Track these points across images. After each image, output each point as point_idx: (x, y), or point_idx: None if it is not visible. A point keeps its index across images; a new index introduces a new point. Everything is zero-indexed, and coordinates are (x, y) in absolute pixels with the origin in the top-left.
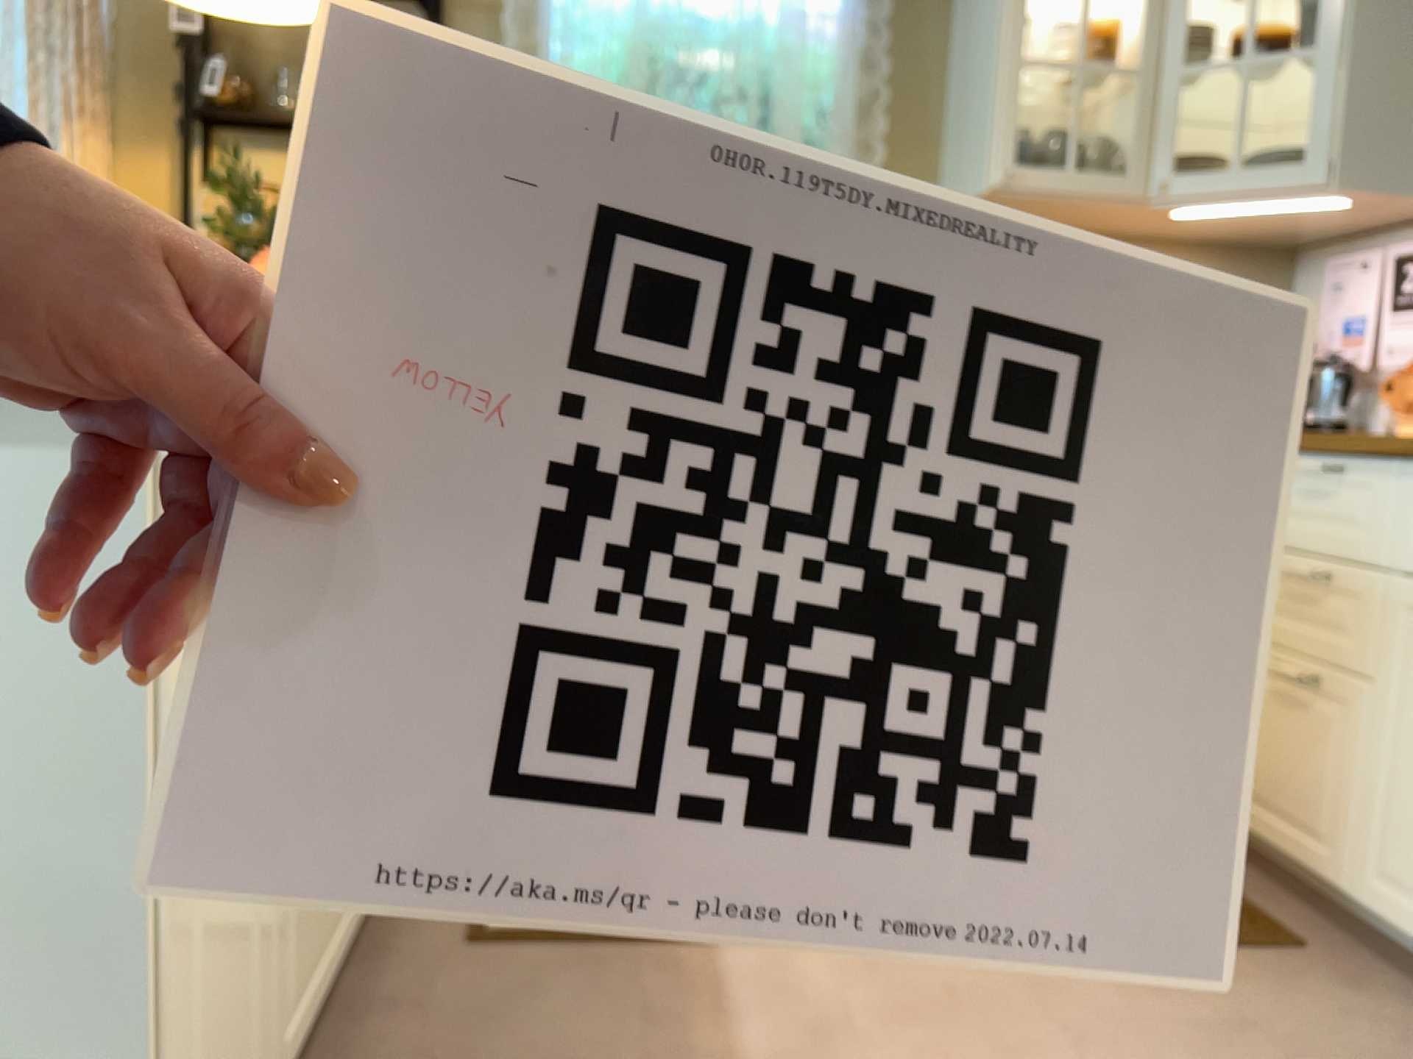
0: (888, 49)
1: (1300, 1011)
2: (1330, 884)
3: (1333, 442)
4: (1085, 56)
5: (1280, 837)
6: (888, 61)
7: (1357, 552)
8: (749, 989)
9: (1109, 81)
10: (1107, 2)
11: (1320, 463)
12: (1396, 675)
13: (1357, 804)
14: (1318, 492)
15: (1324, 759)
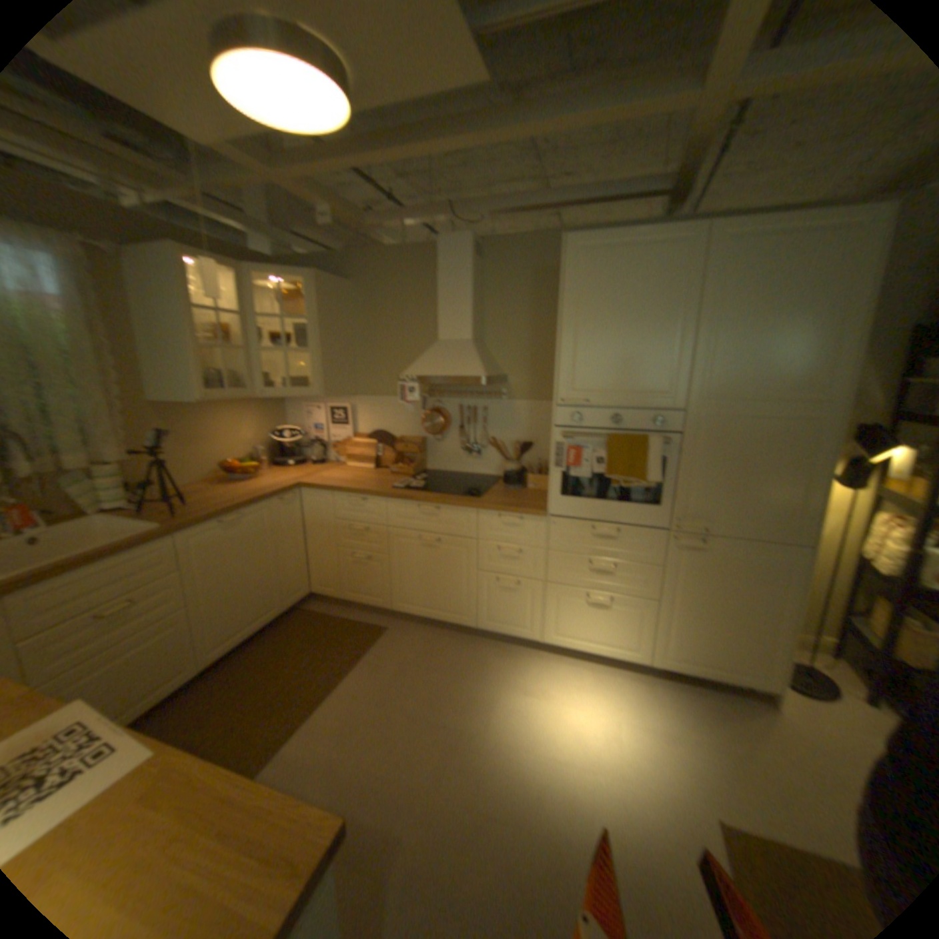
0: (97, 320)
1: (402, 650)
2: (383, 609)
3: (362, 493)
4: (210, 335)
5: (363, 601)
6: (106, 331)
7: (375, 523)
8: (287, 781)
9: (223, 346)
10: (211, 310)
11: (356, 498)
12: (394, 554)
13: (389, 587)
14: (357, 506)
15: (375, 578)
